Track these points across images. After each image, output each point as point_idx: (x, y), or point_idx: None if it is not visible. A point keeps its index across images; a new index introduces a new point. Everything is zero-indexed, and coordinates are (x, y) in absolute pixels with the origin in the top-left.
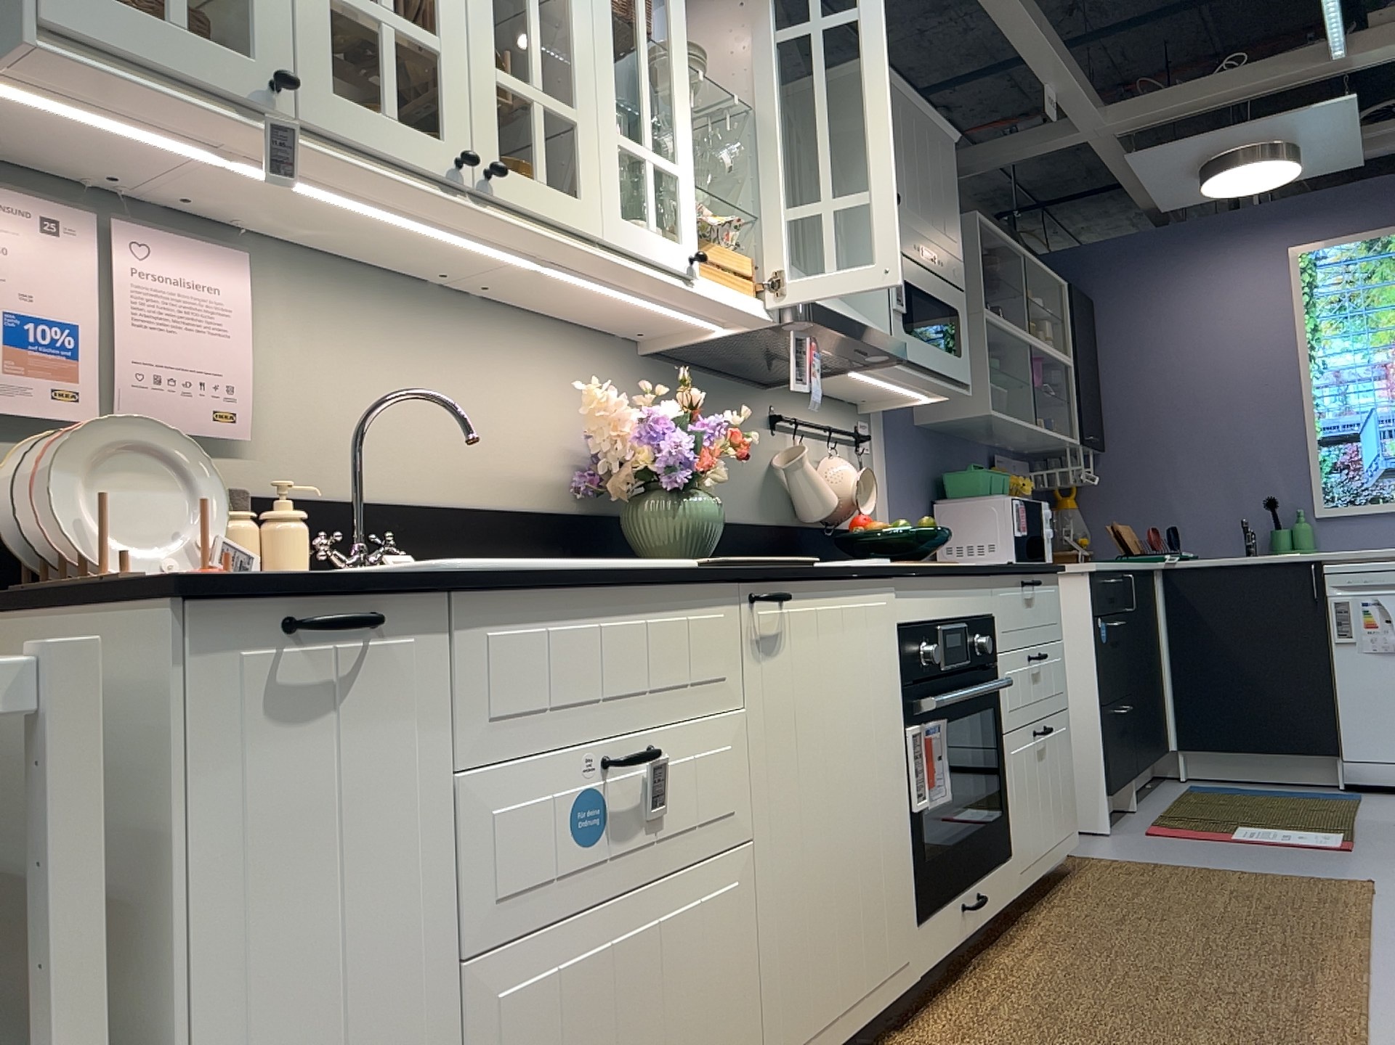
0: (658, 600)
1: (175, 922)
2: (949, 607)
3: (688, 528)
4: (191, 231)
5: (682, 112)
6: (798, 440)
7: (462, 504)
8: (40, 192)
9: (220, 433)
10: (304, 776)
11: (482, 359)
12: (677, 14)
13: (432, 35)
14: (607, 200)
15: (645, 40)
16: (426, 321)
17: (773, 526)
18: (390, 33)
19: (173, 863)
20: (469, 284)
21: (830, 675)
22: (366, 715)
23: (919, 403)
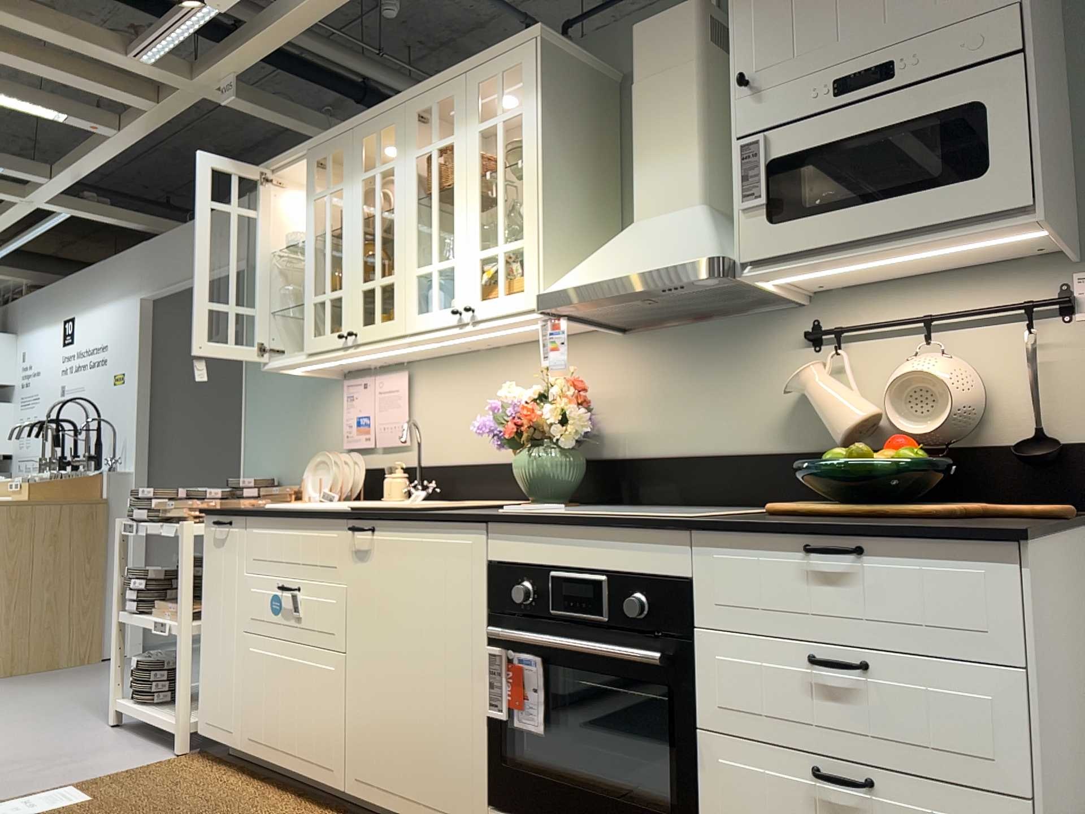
0: (307, 524)
1: (203, 587)
2: (573, 556)
3: (520, 476)
4: (398, 368)
5: (458, 220)
6: (845, 350)
7: (490, 461)
8: (366, 374)
9: (400, 443)
10: (219, 562)
11: (504, 378)
12: (458, 159)
13: (339, 290)
14: (406, 310)
15: (434, 198)
16: (476, 369)
17: (797, 453)
18: (327, 301)
19: (203, 574)
20: (479, 345)
21: (405, 582)
22: (229, 549)
23: (1054, 238)
